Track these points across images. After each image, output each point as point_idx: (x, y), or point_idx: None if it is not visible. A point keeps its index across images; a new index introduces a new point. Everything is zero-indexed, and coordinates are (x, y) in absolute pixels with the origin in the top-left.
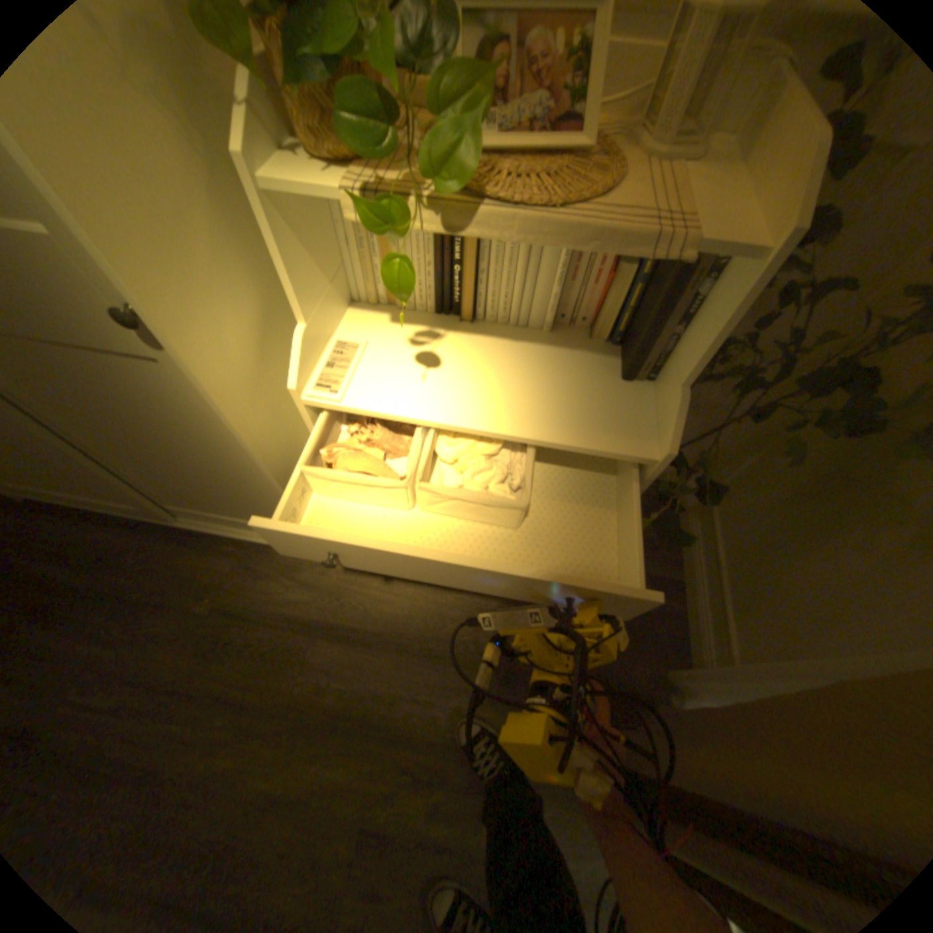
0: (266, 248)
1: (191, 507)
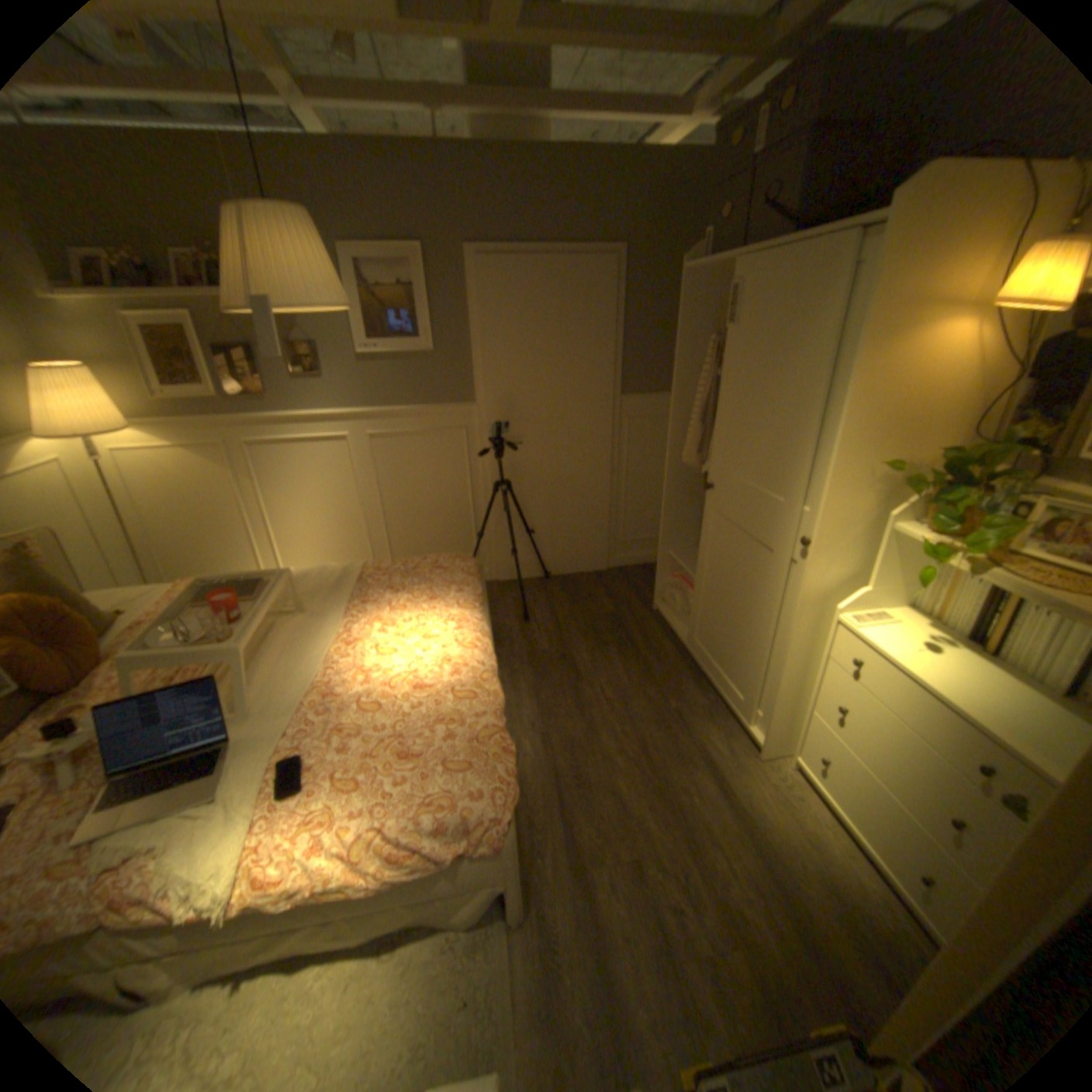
0: (881, 554)
1: (721, 658)
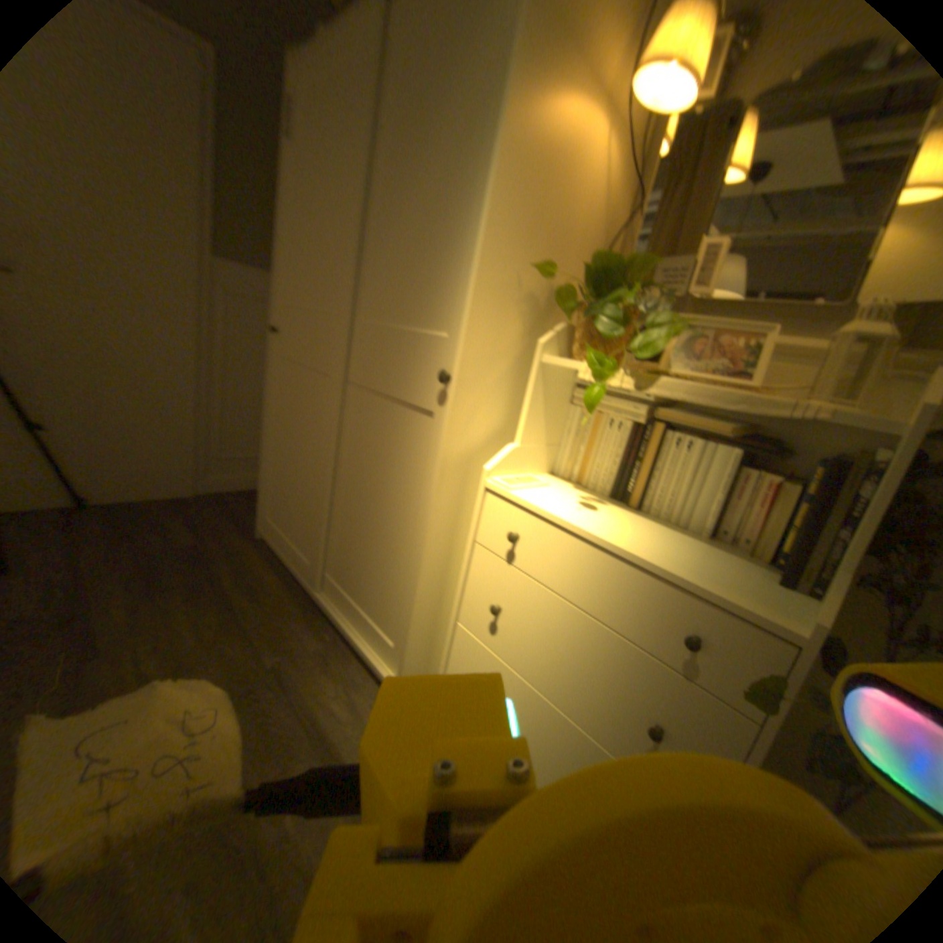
0: (523, 408)
1: (342, 581)
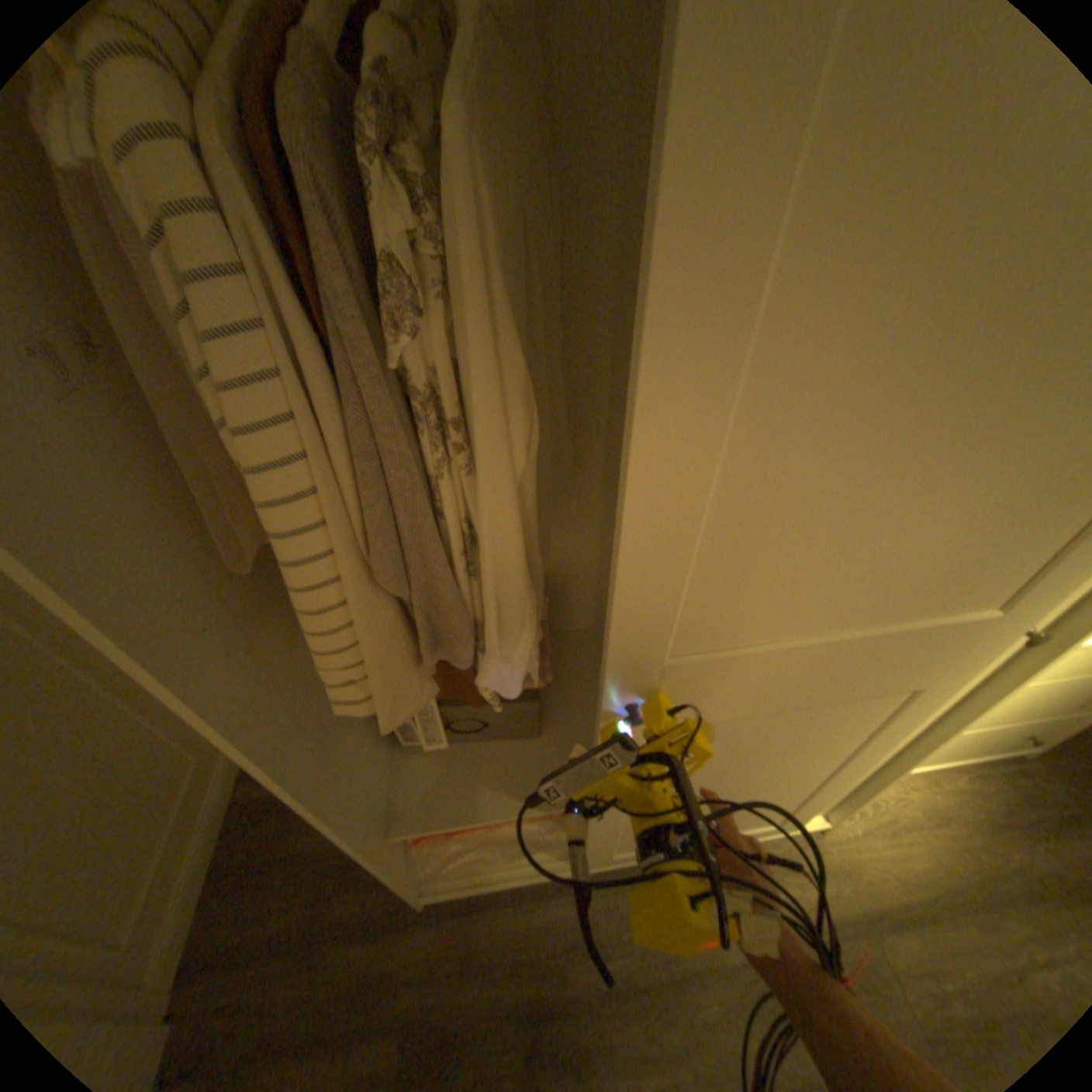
0: None
1: None
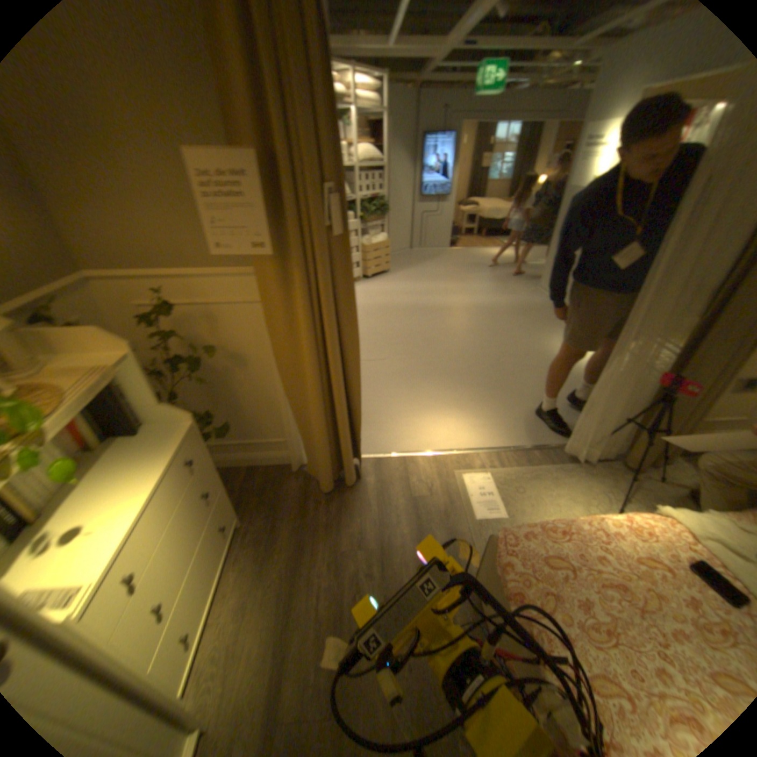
0: None
1: None
